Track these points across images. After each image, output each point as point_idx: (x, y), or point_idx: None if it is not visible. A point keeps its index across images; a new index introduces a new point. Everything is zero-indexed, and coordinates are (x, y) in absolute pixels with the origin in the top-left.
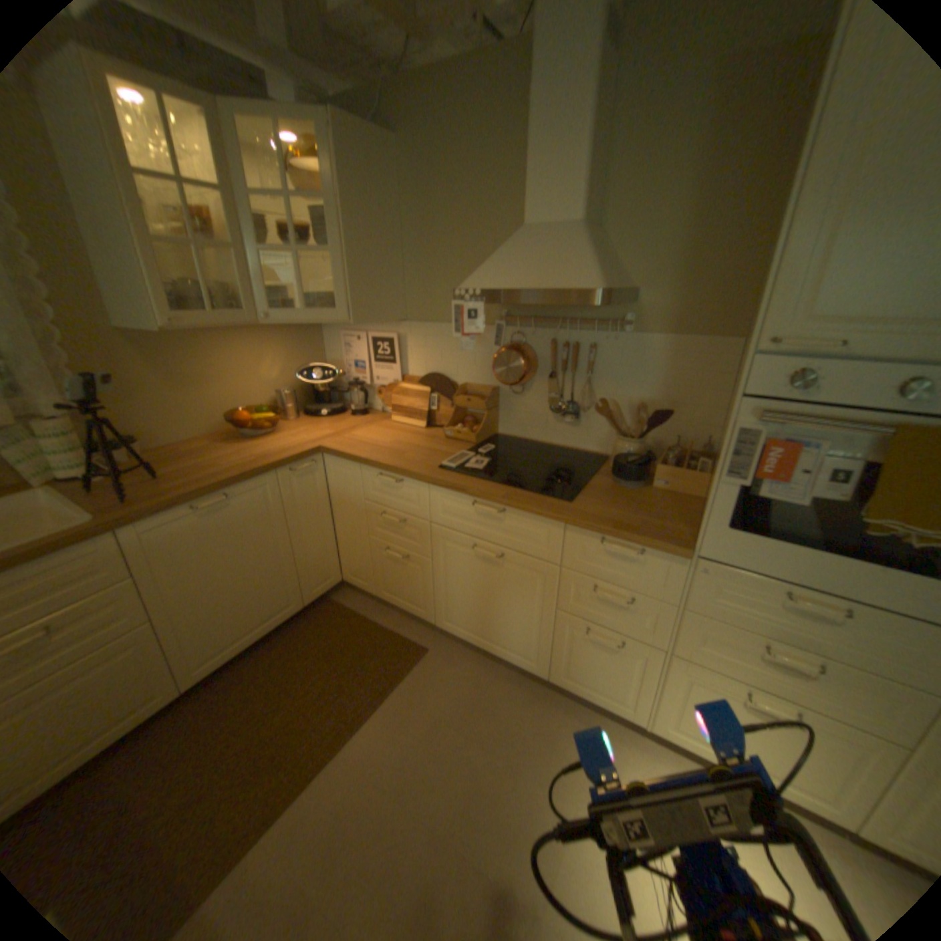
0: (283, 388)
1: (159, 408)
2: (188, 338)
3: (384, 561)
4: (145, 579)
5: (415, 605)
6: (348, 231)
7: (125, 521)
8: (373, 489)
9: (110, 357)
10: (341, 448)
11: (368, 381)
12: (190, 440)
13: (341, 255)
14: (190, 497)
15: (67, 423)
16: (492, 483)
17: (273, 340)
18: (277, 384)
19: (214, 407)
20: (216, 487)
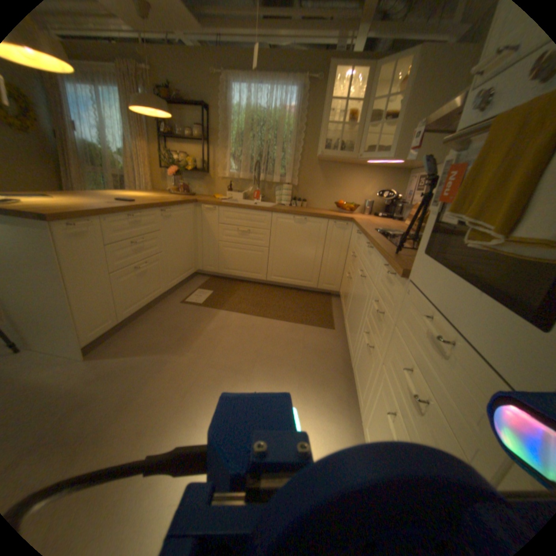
0: (372, 201)
1: (319, 192)
2: (341, 168)
3: (347, 281)
4: (272, 232)
5: (344, 308)
6: (412, 108)
7: (274, 210)
8: (355, 240)
9: (312, 169)
10: (358, 220)
11: (413, 204)
12: (323, 208)
13: (404, 122)
14: (294, 212)
15: (289, 186)
16: (381, 236)
17: (378, 176)
18: (371, 198)
19: (338, 199)
20: (303, 213)
